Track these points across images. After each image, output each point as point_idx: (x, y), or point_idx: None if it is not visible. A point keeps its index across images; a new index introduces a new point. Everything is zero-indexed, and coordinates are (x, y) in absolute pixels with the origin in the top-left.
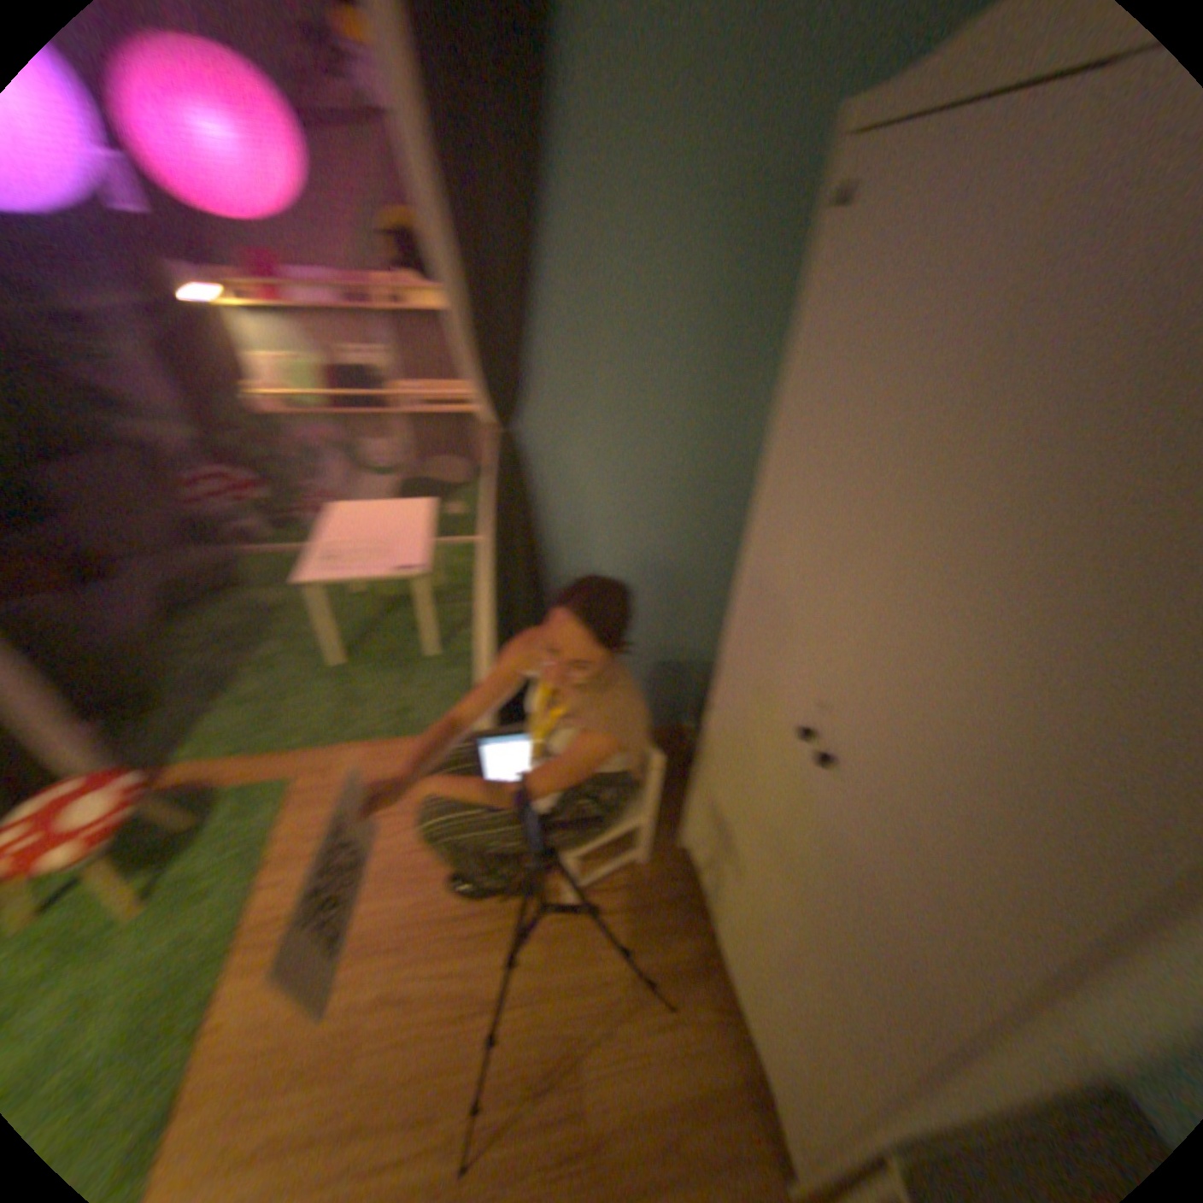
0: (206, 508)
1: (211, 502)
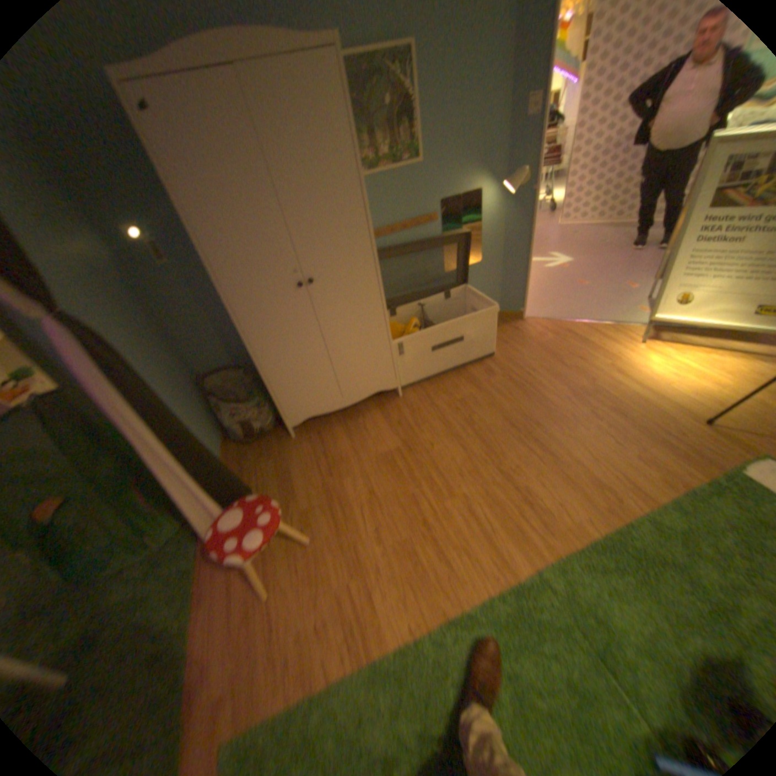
0: None
1: None
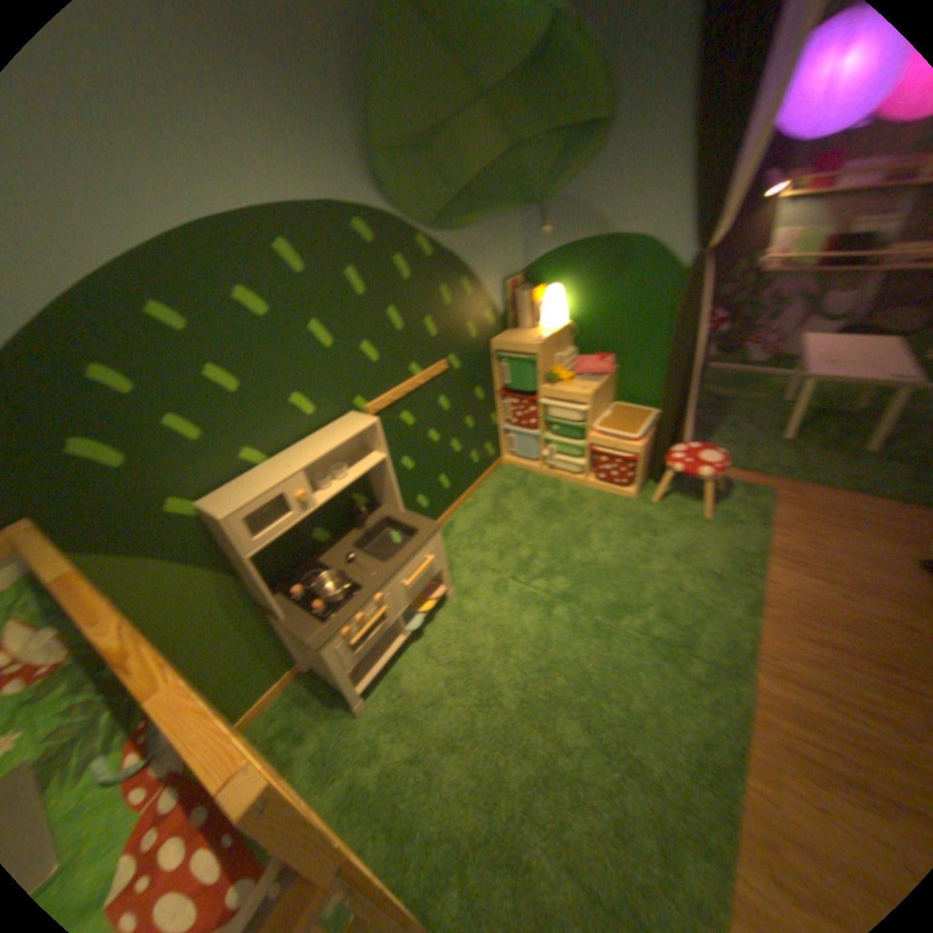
0: None
1: None
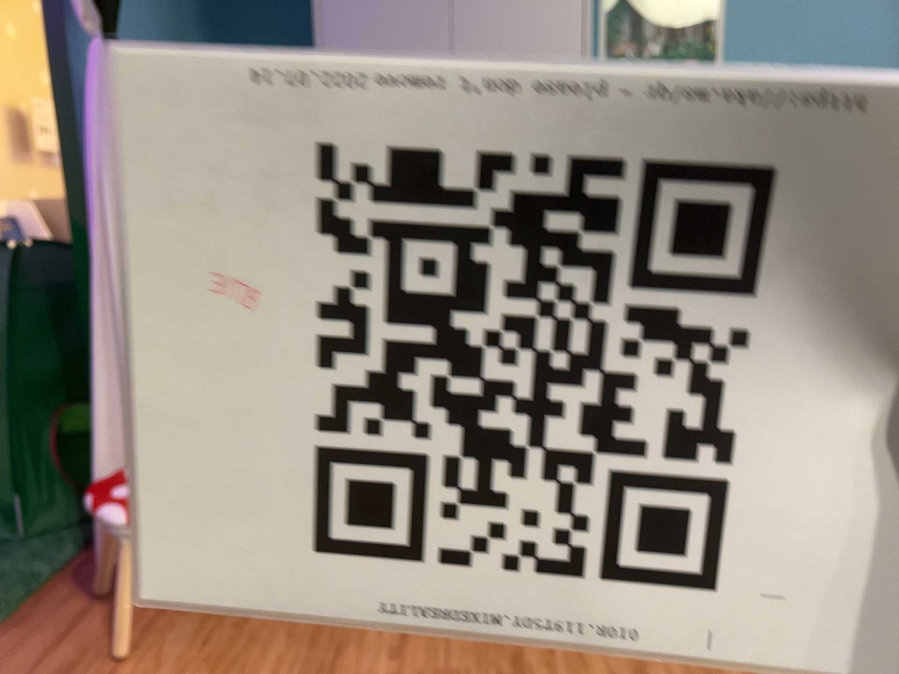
0: None
1: None
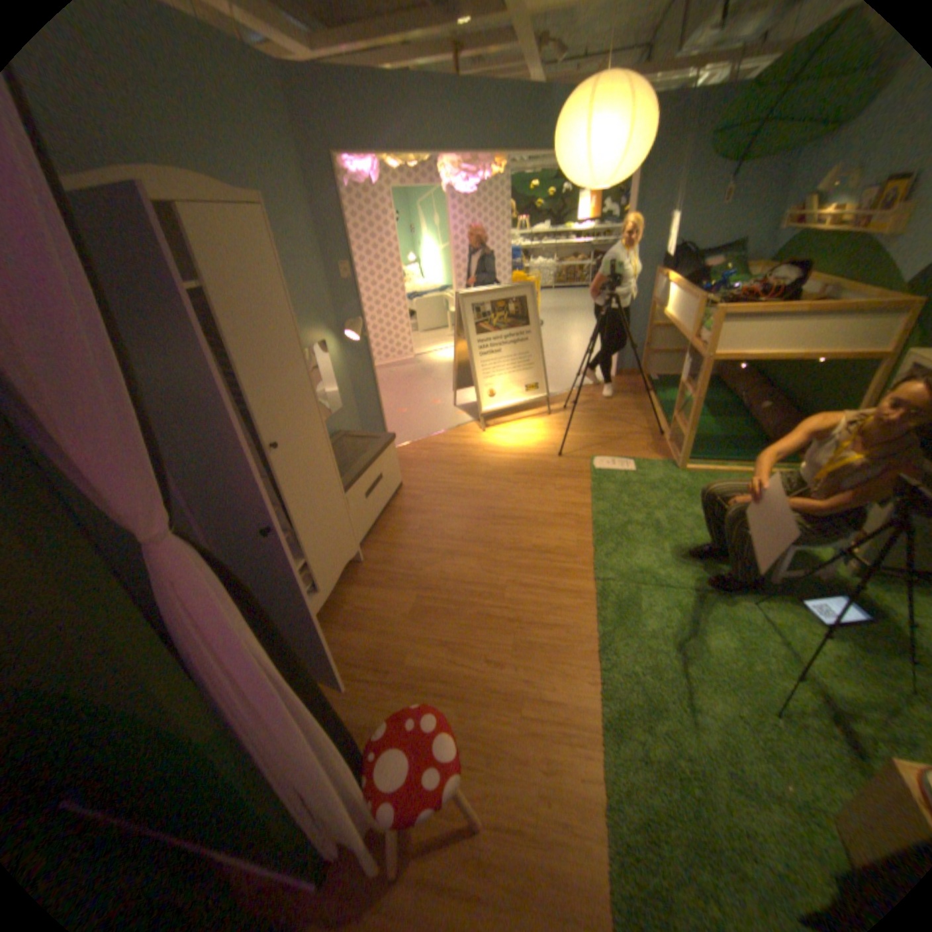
0: None
1: None
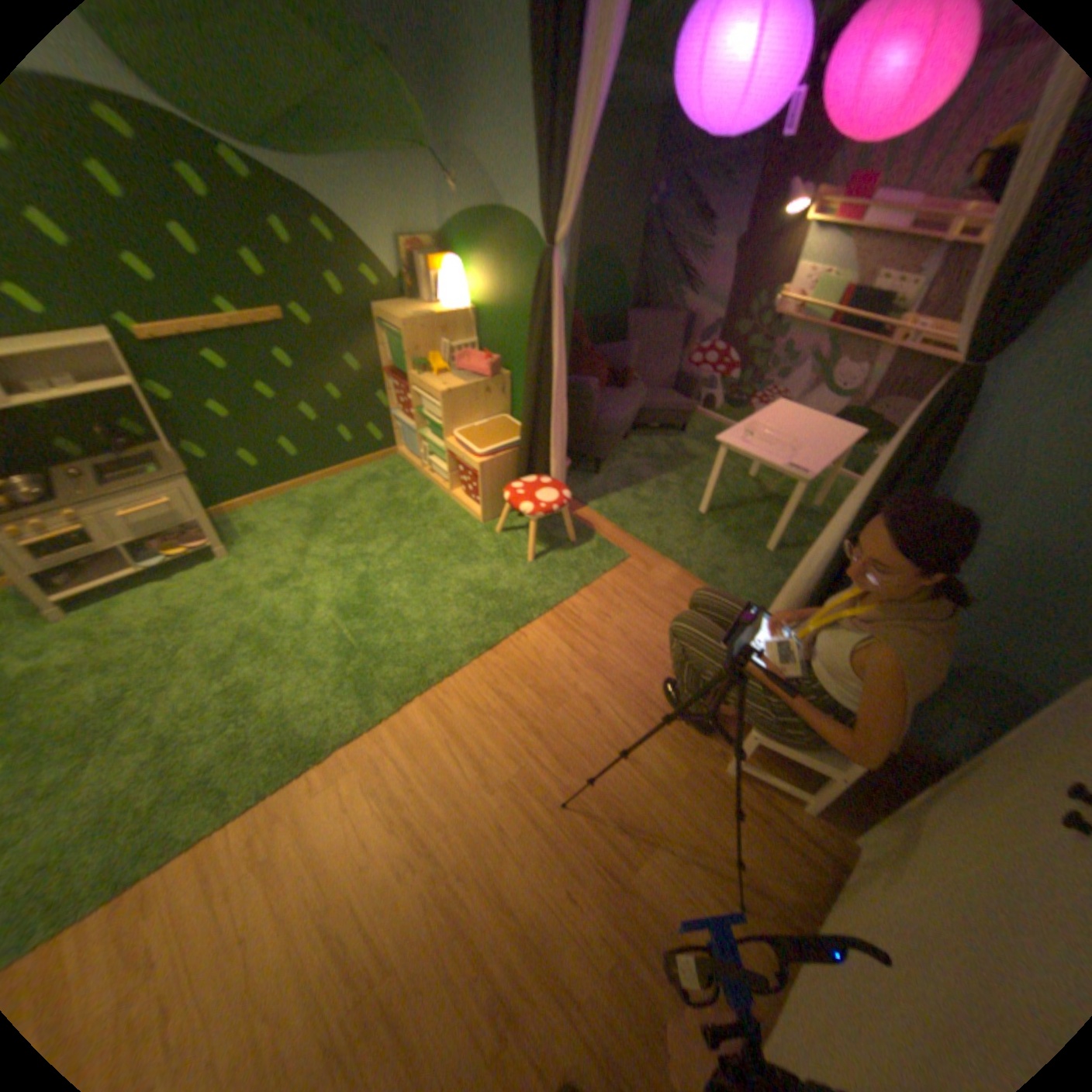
0: (703, 374)
1: (708, 370)
